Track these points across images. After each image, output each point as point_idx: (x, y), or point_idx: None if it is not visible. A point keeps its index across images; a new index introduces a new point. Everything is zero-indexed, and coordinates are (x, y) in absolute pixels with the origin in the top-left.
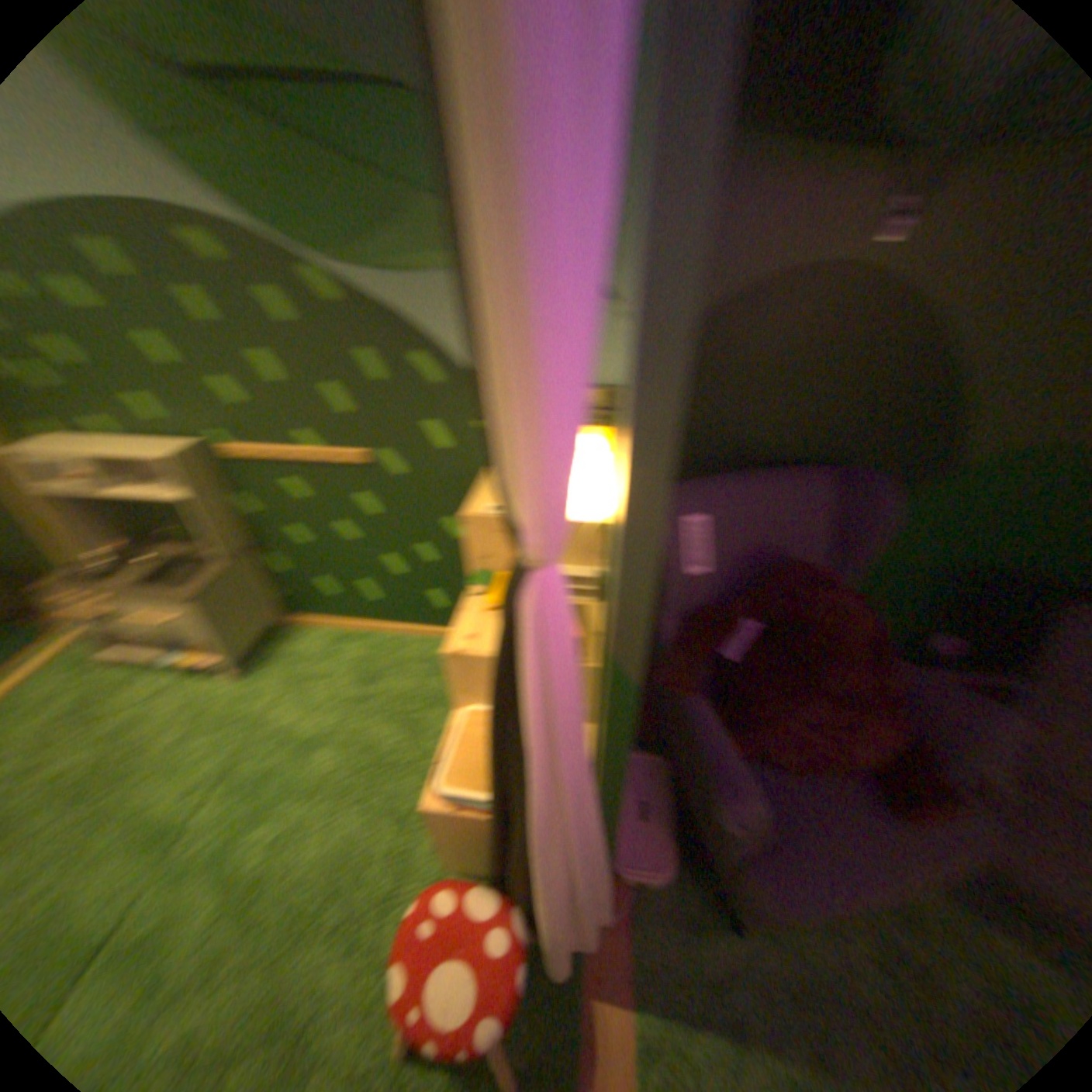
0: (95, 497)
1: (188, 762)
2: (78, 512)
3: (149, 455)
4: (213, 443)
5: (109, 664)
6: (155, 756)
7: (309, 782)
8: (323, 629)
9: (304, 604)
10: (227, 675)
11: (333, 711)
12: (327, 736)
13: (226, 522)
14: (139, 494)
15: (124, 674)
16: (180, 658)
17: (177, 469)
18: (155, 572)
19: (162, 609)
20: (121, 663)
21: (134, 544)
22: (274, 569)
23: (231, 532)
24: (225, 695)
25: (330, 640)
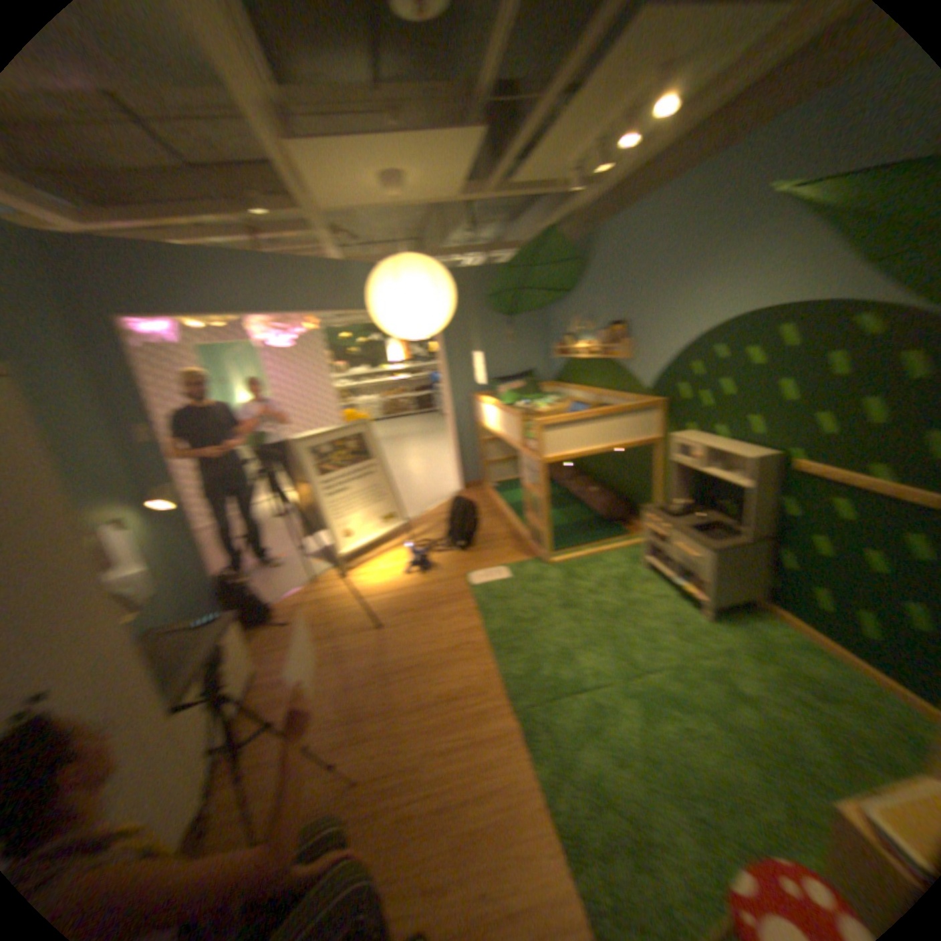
0: (700, 472)
1: (667, 645)
2: (686, 477)
3: (752, 454)
4: (800, 457)
5: (652, 567)
6: (652, 629)
7: (736, 722)
8: (804, 634)
9: (799, 605)
10: (714, 615)
11: (781, 695)
12: (766, 707)
13: (774, 515)
14: (730, 476)
15: (657, 576)
16: (692, 586)
17: (762, 468)
18: (709, 527)
19: (705, 548)
20: (658, 570)
21: (704, 506)
22: (790, 564)
23: (773, 523)
24: (705, 626)
25: (806, 646)
